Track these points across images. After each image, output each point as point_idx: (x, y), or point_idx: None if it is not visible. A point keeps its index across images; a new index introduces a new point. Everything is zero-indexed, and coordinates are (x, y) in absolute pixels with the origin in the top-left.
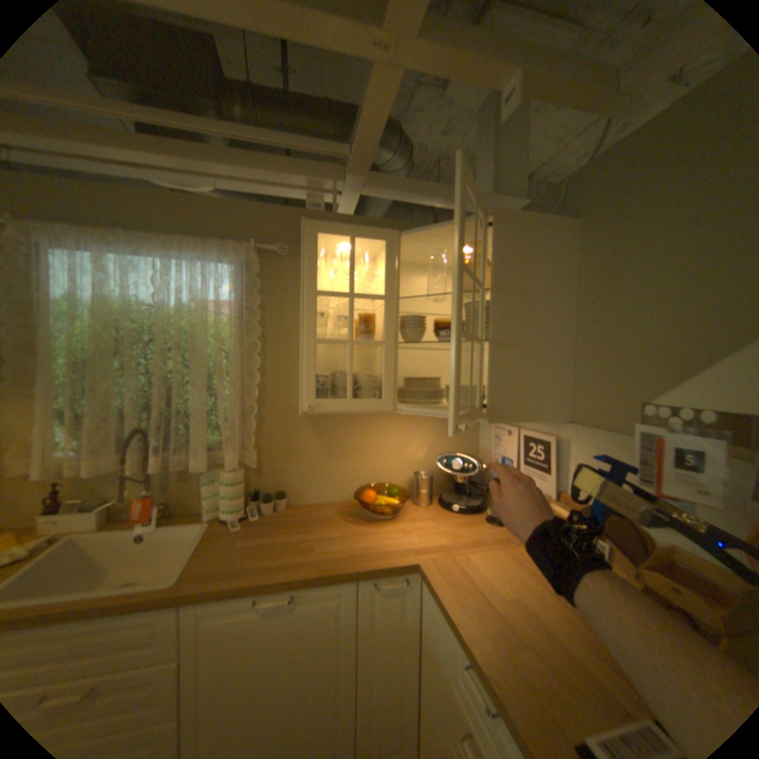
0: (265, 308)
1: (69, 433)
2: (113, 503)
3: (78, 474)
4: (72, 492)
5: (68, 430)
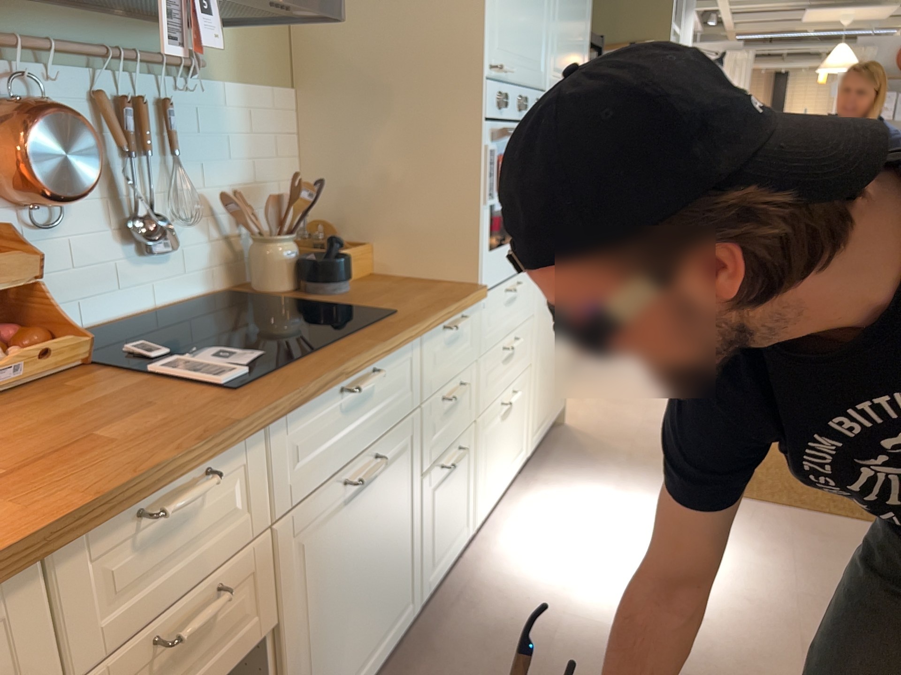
0: None
1: None
2: None
3: None
4: None
5: None
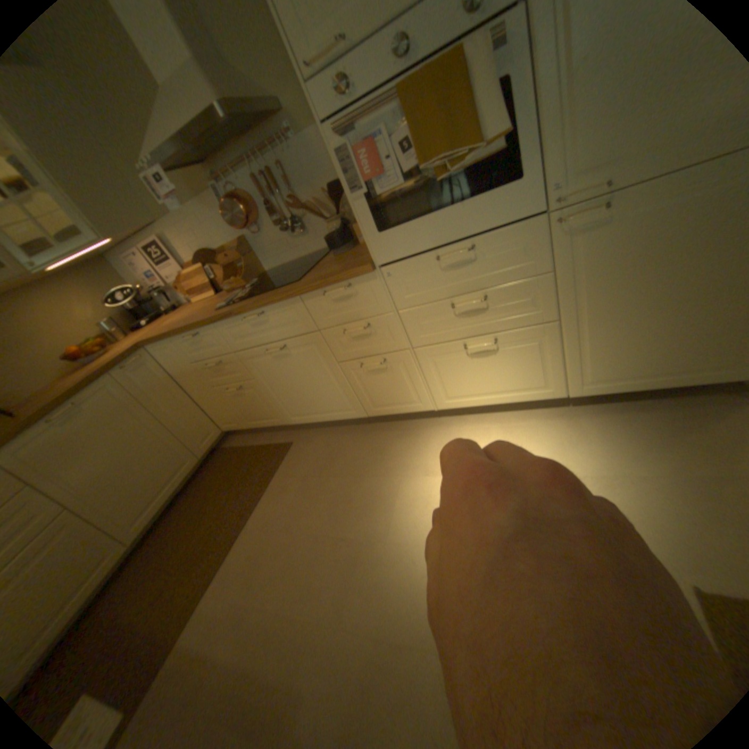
0: None
1: None
2: None
3: None
4: None
5: None
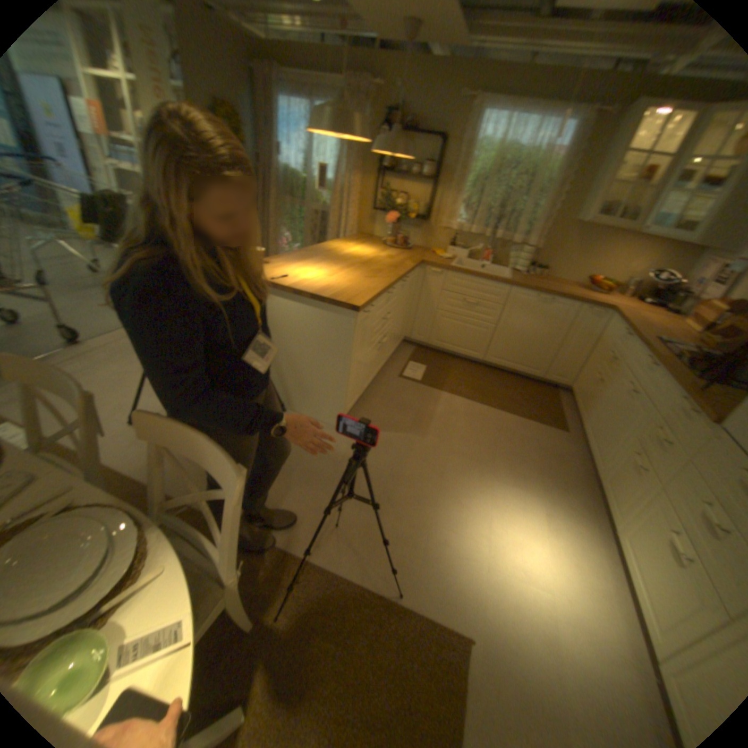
0: (583, 153)
1: (470, 211)
2: (475, 249)
3: (467, 232)
4: (457, 241)
5: (466, 210)
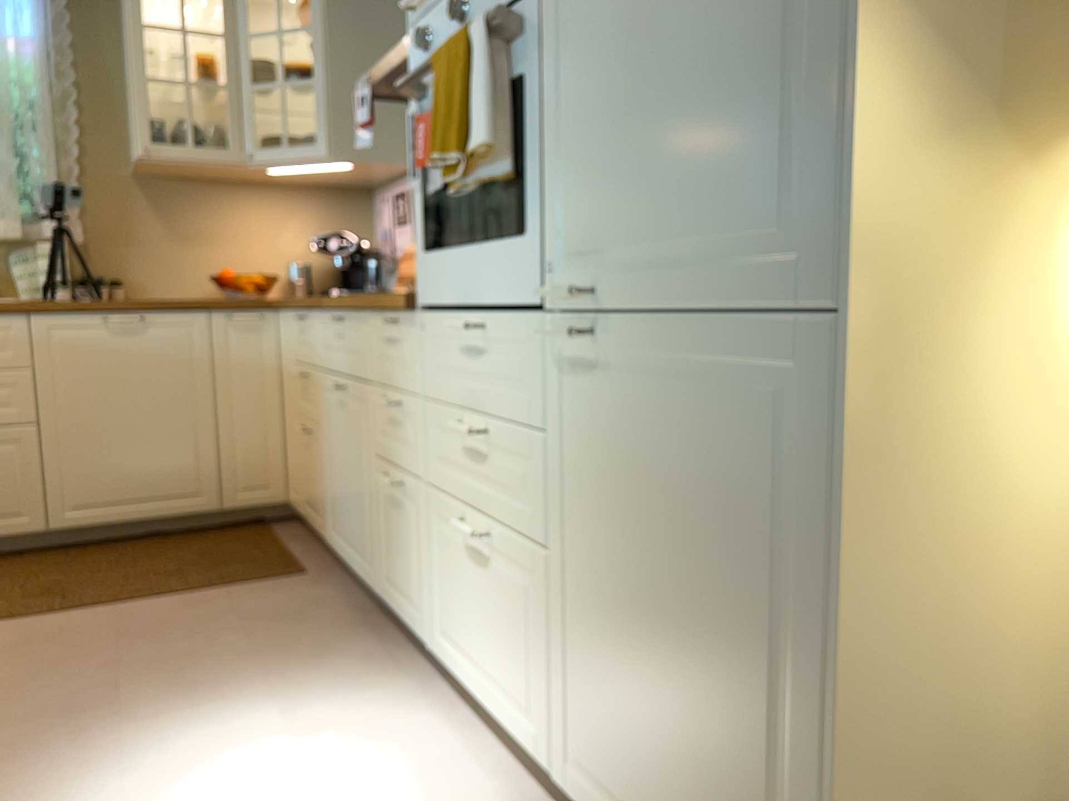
0: (74, 49)
1: None
2: None
3: None
4: None
5: None
